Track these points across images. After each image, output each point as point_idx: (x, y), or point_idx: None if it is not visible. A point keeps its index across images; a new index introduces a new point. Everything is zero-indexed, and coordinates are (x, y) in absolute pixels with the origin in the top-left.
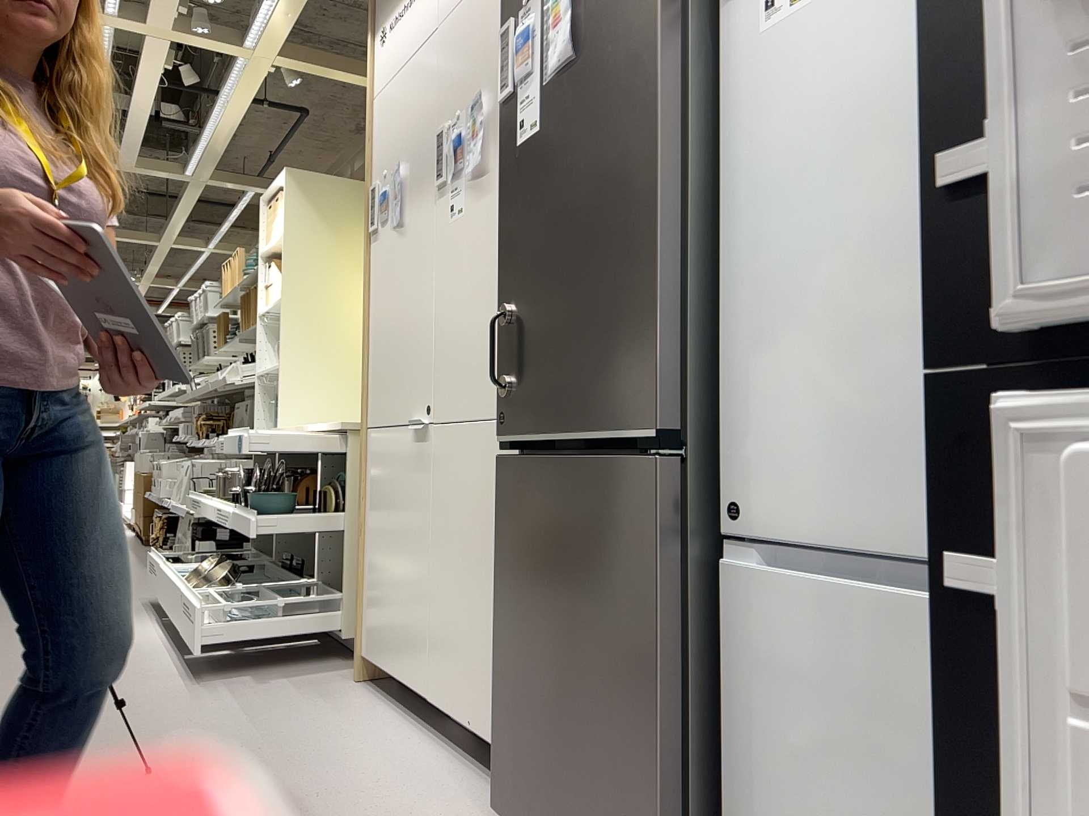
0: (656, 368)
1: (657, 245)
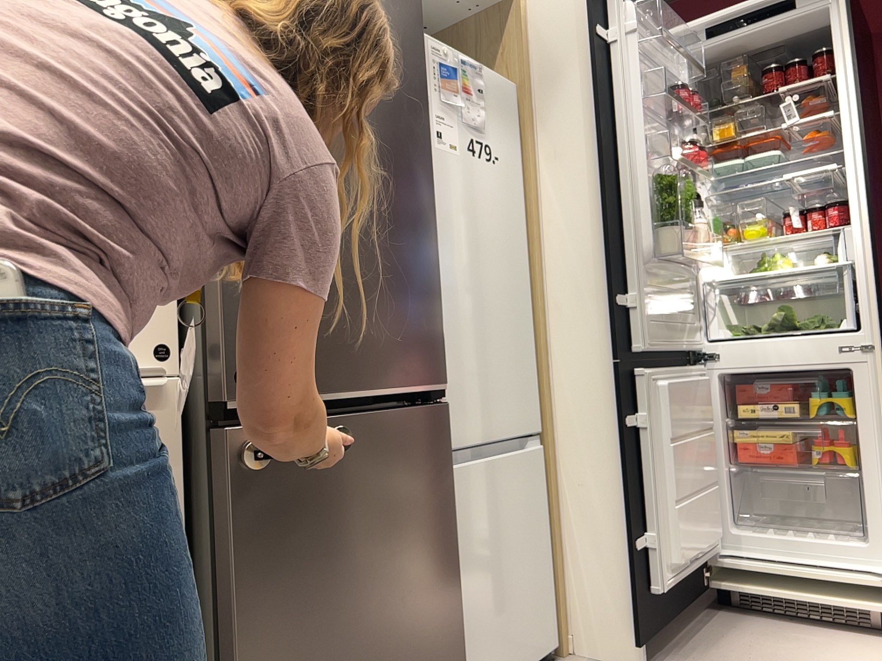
0: (441, 339)
1: (436, 254)
